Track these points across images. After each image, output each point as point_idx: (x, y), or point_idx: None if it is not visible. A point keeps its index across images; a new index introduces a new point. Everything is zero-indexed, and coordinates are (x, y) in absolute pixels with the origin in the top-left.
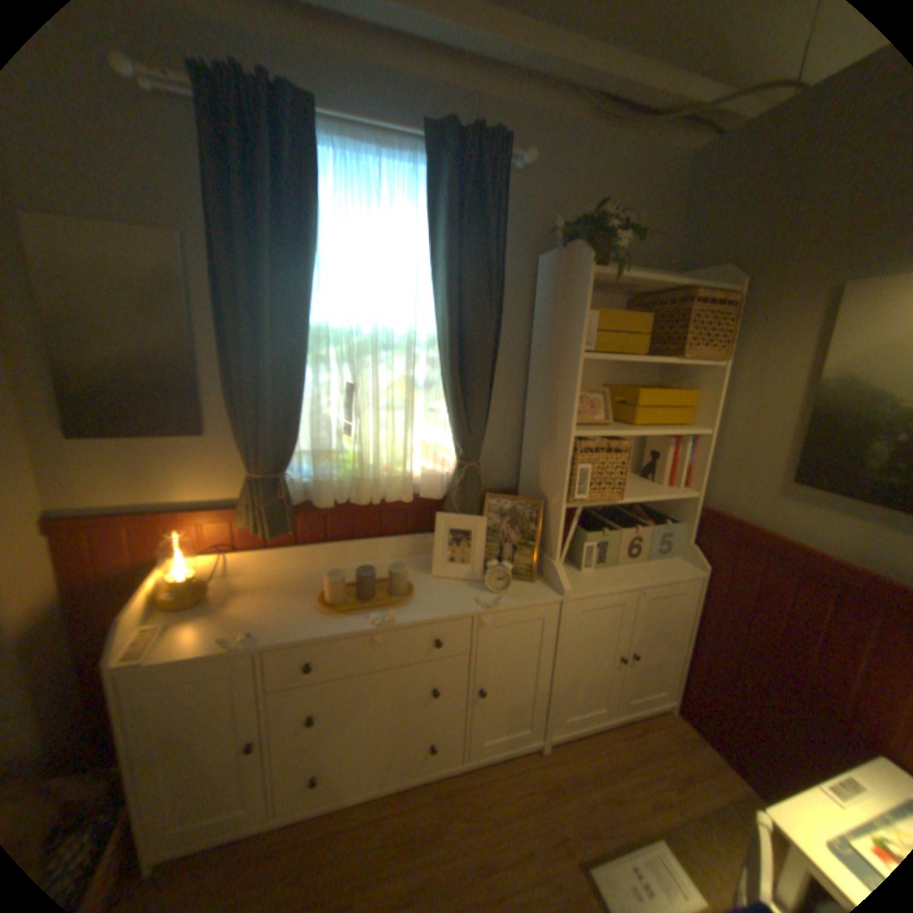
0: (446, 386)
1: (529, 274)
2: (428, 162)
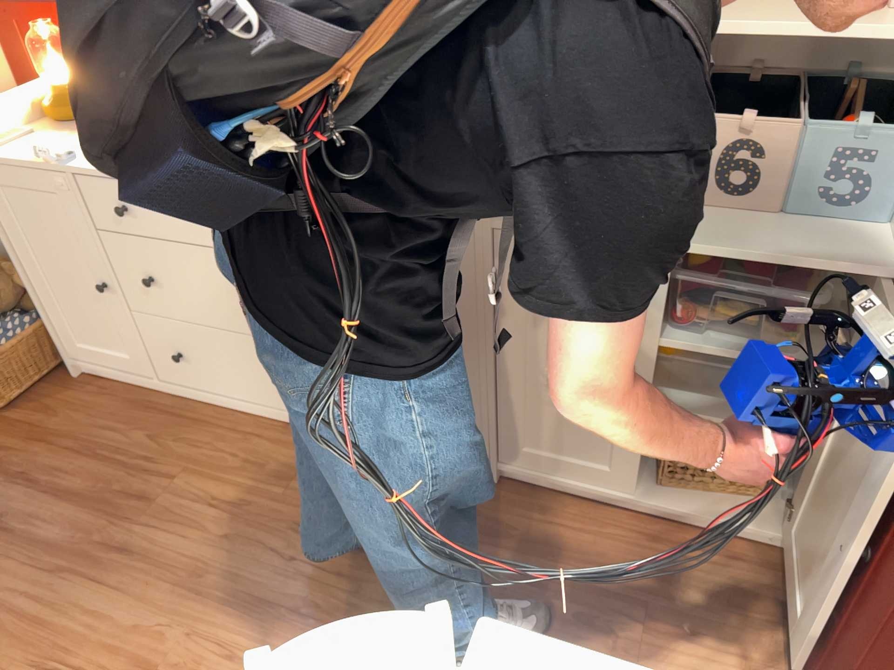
0: None
1: None
2: None
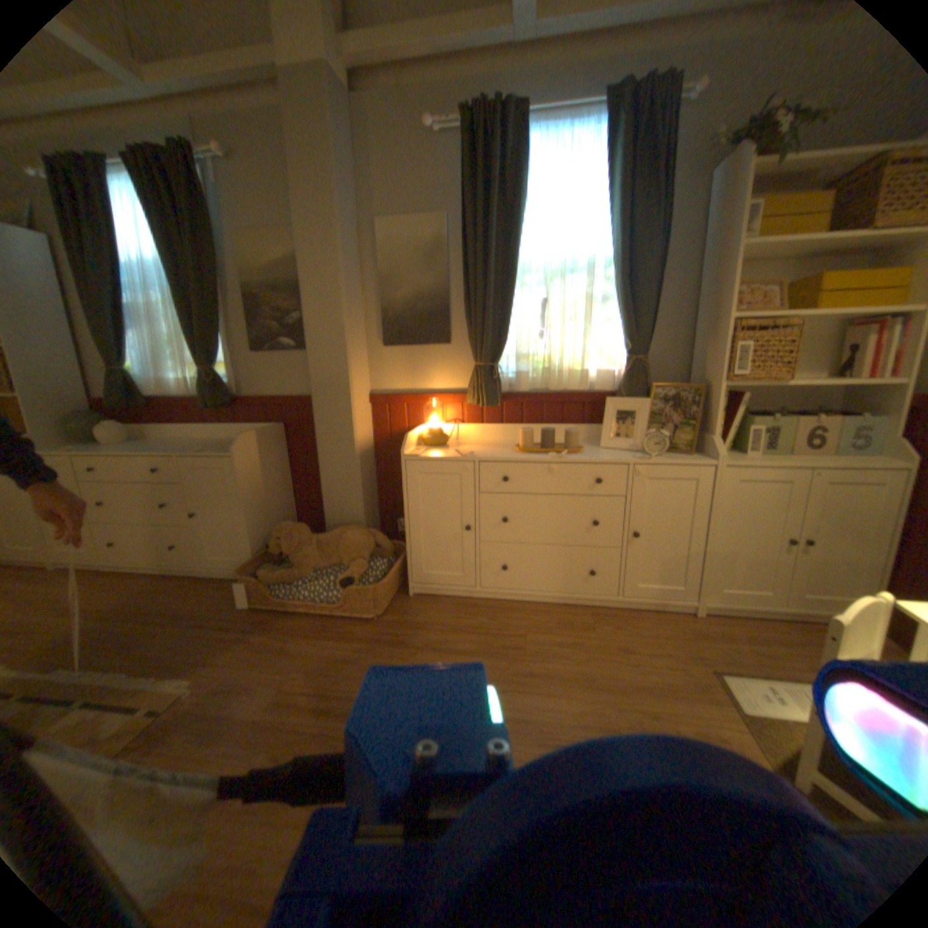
0: (618, 293)
1: (704, 191)
2: (610, 121)
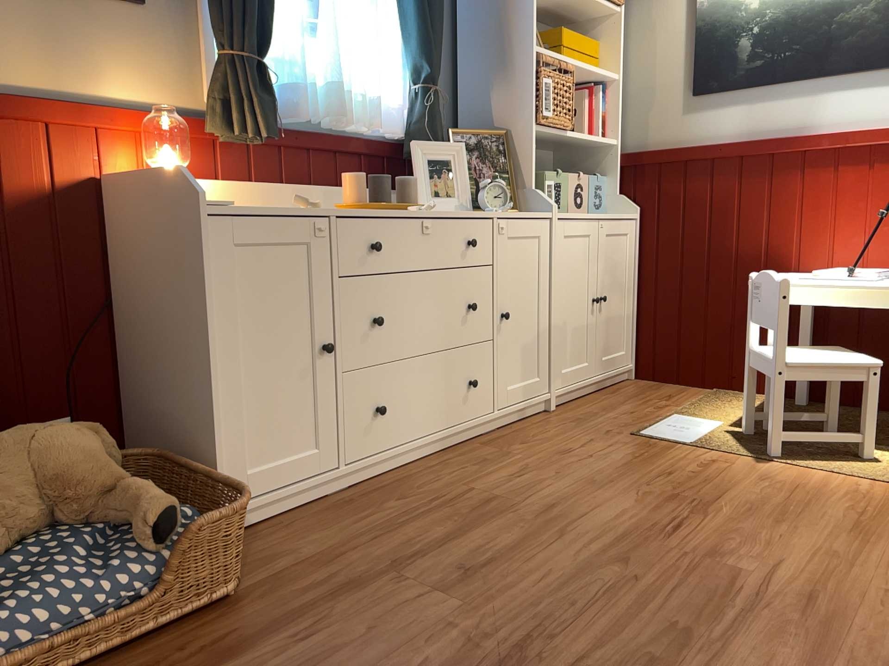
0: None
1: None
2: None
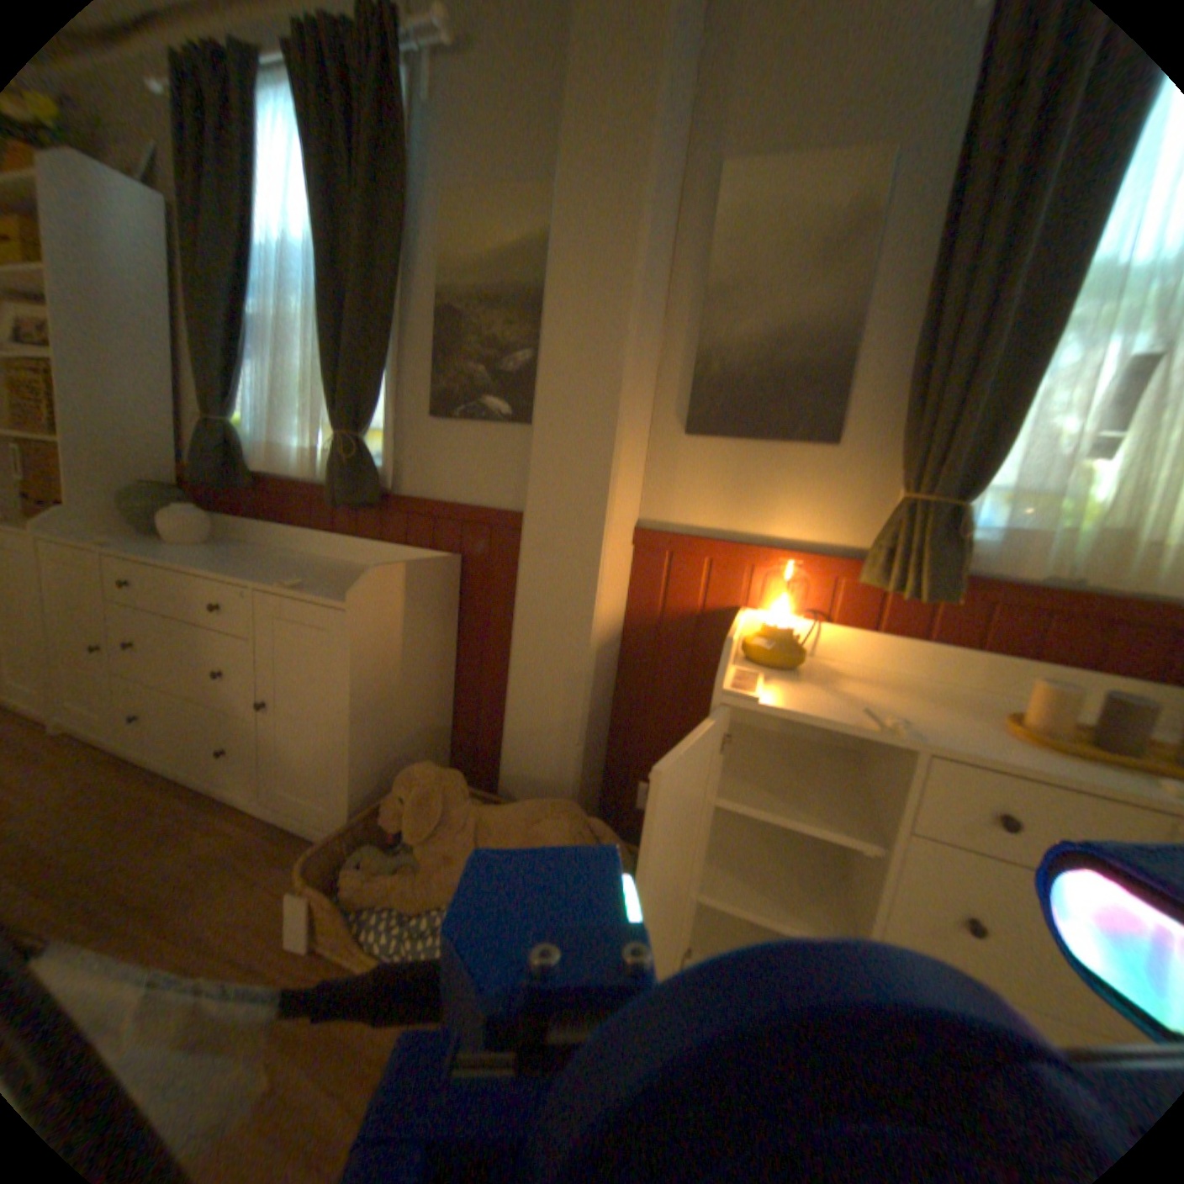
0: None
1: None
2: None
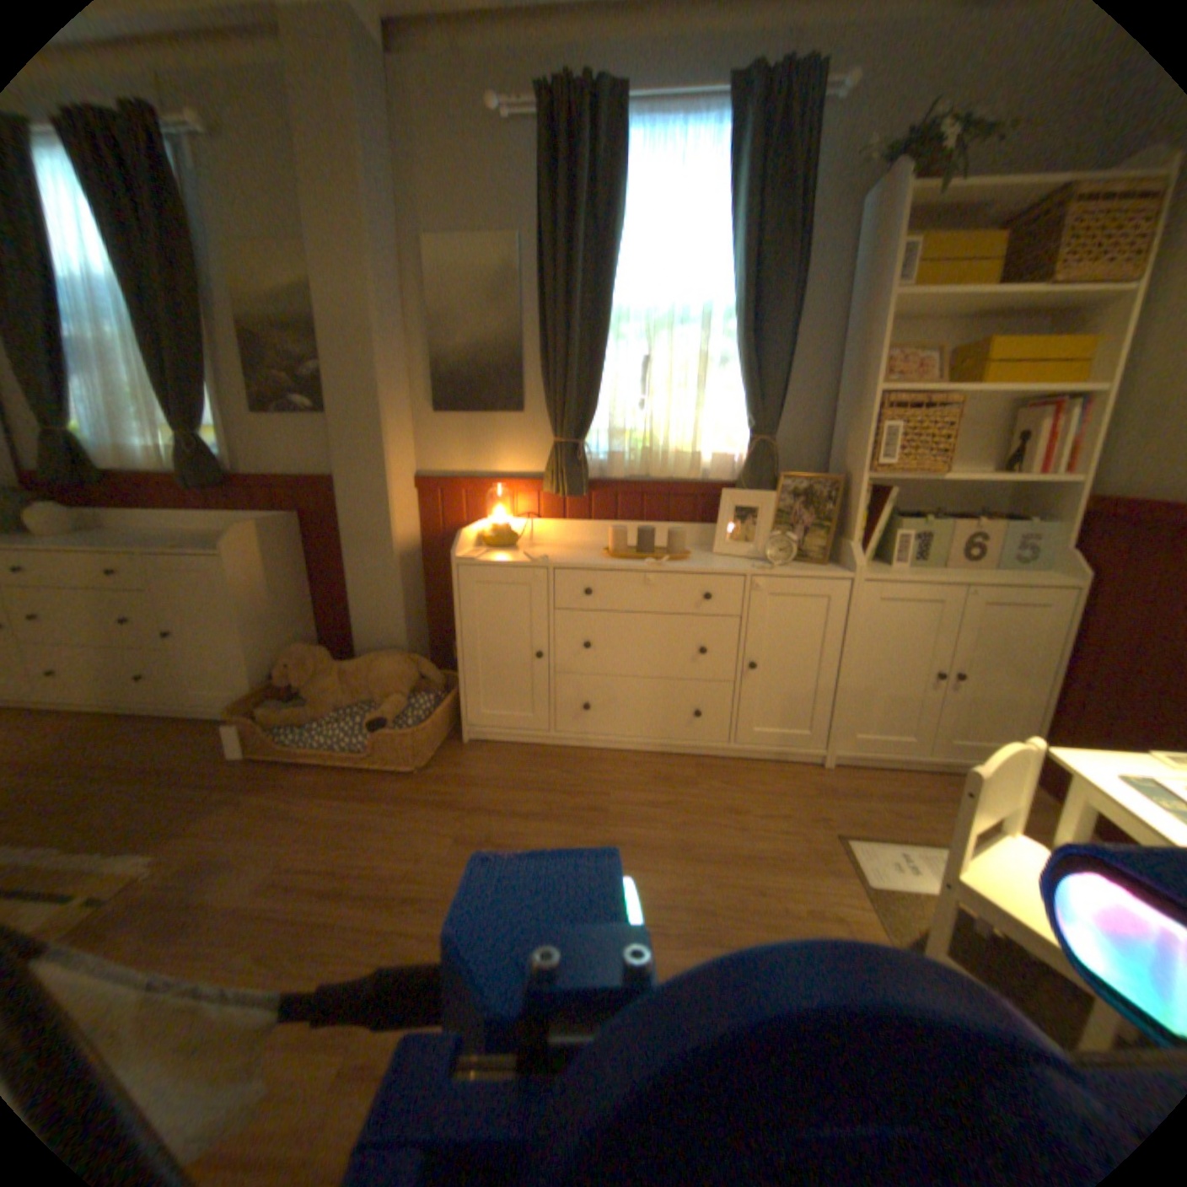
0: (741, 353)
1: (853, 224)
2: (736, 120)
